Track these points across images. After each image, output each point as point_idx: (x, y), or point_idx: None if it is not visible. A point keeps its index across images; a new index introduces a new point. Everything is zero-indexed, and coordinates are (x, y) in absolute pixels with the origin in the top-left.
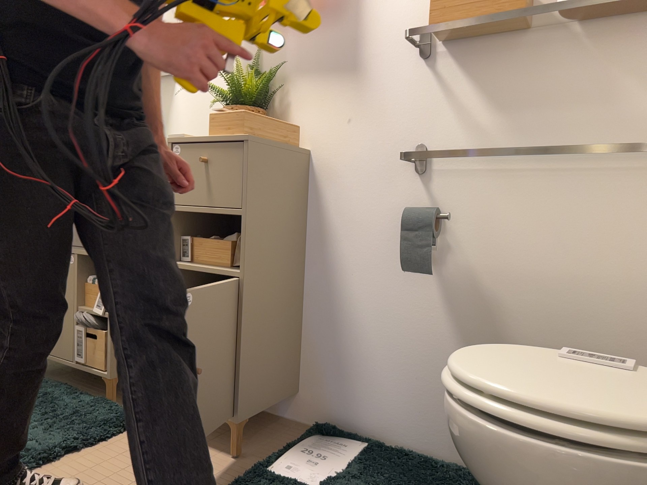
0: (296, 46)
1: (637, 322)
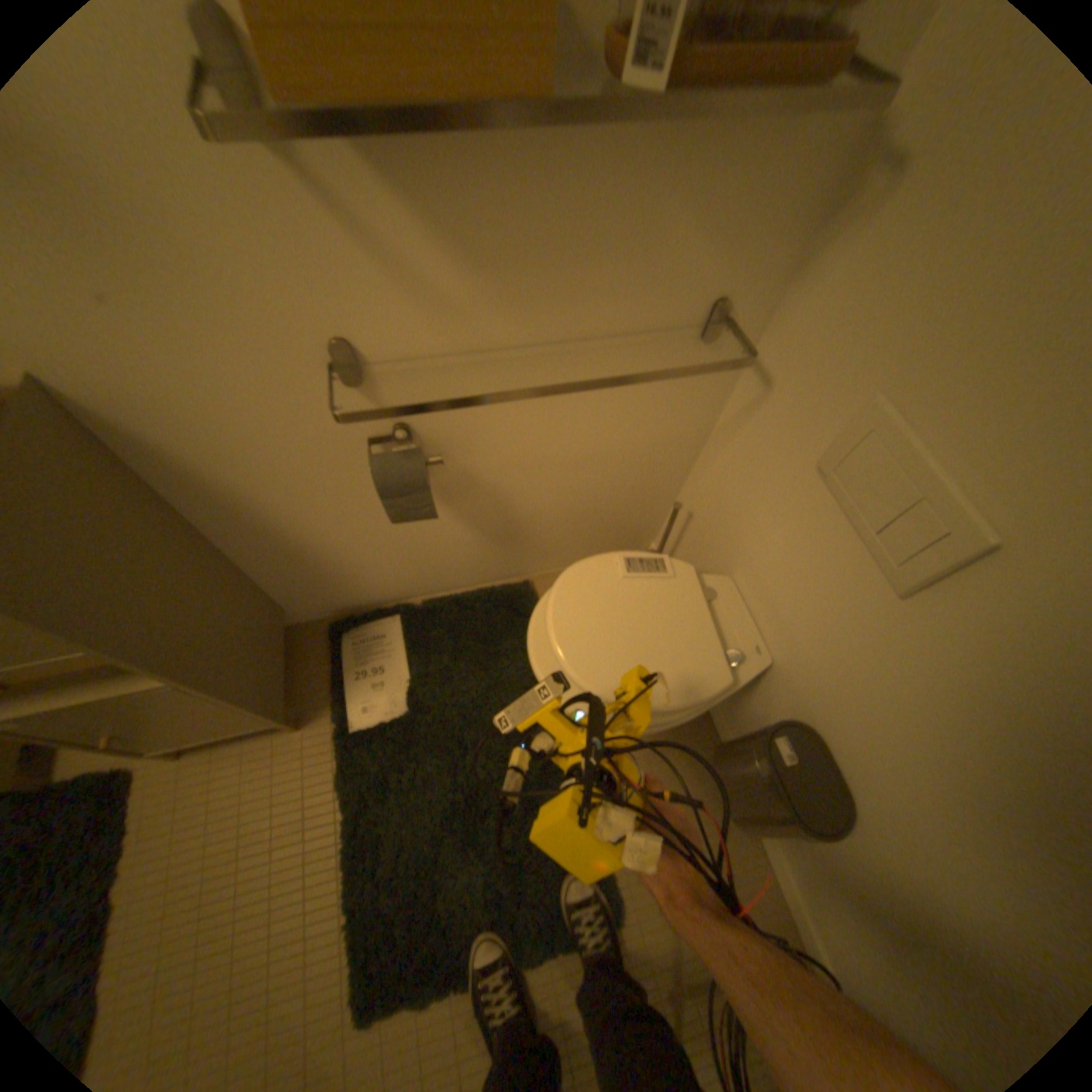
0: None
1: (634, 469)
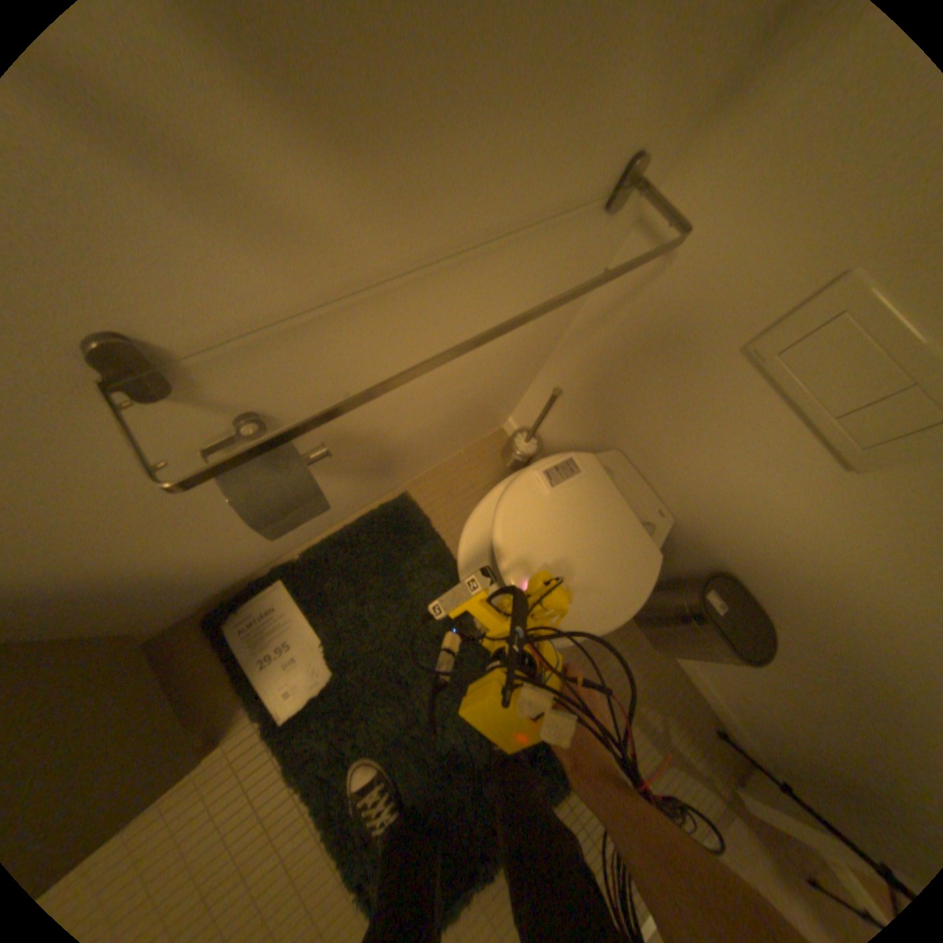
0: None
1: (509, 364)
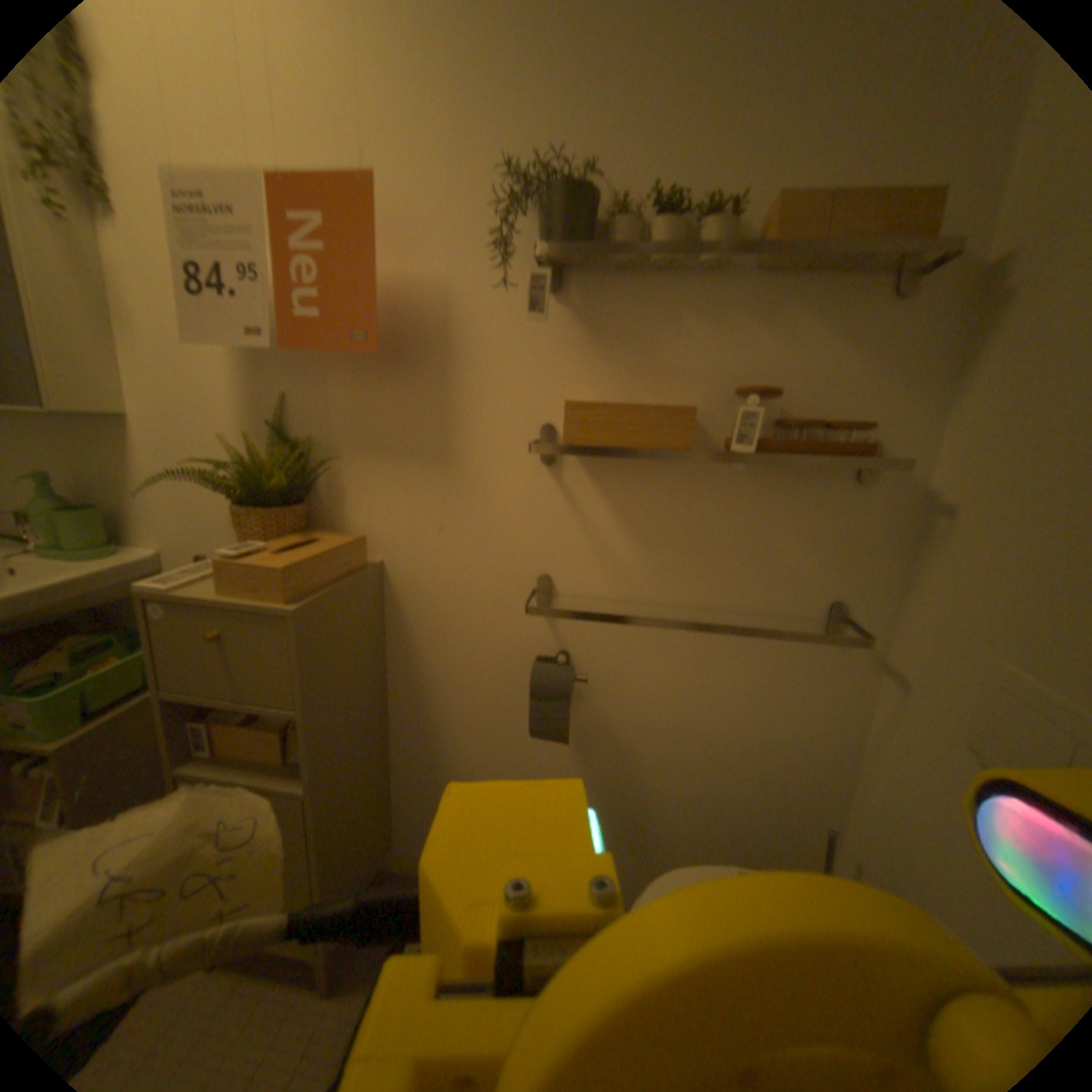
0: (346, 403)
1: (781, 780)
